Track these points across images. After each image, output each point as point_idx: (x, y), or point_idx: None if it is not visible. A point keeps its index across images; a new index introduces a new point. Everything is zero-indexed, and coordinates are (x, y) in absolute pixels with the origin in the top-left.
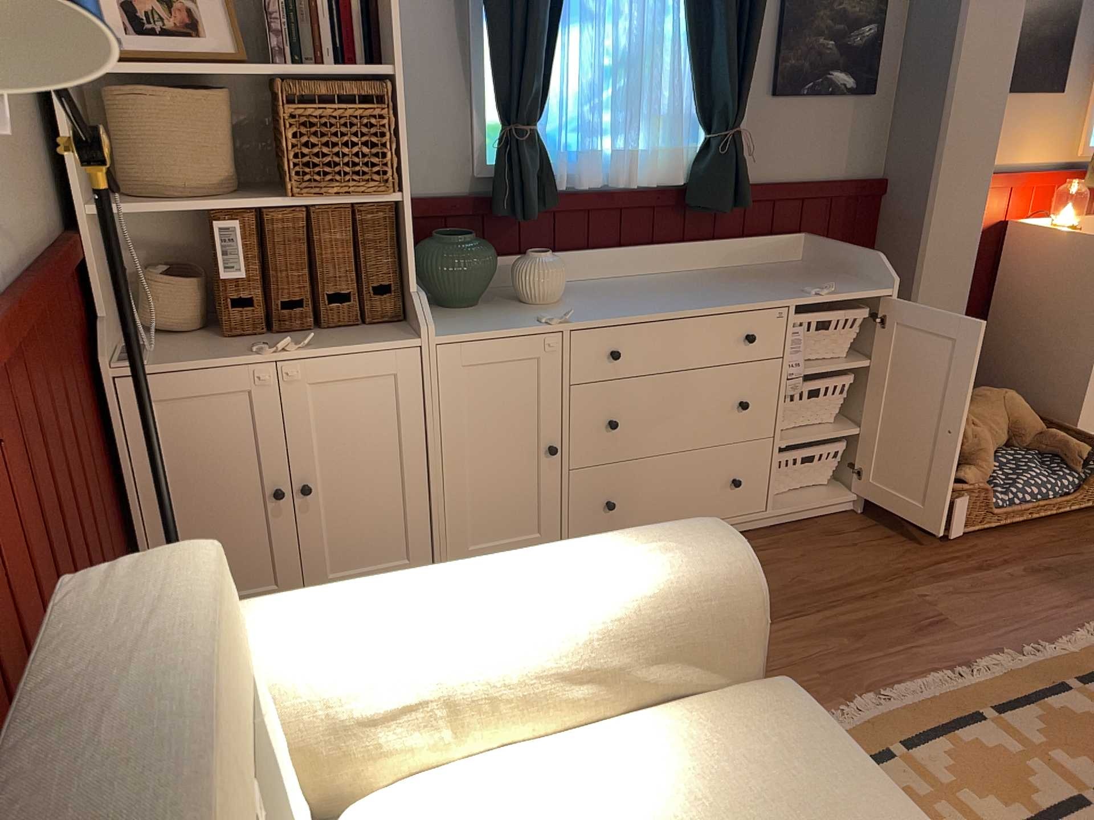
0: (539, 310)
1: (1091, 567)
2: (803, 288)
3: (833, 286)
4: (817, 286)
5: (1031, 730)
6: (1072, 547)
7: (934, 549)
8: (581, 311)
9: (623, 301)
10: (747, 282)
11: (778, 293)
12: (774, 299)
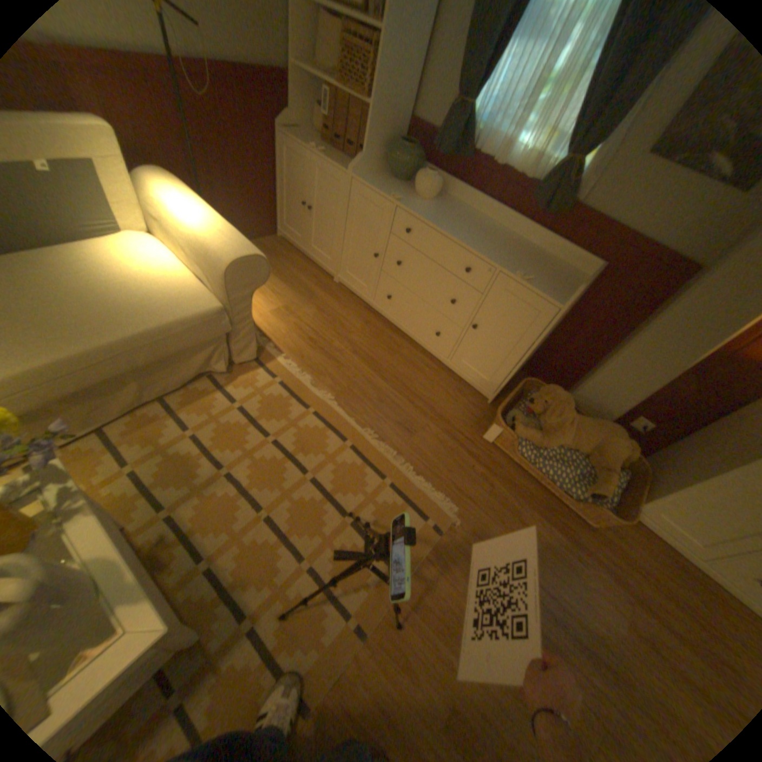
0: (410, 197)
1: (510, 511)
2: (526, 273)
3: (530, 279)
4: (533, 277)
5: (345, 460)
6: (527, 504)
7: (475, 434)
8: (419, 207)
9: (445, 217)
10: (519, 255)
11: (508, 264)
12: (495, 262)
